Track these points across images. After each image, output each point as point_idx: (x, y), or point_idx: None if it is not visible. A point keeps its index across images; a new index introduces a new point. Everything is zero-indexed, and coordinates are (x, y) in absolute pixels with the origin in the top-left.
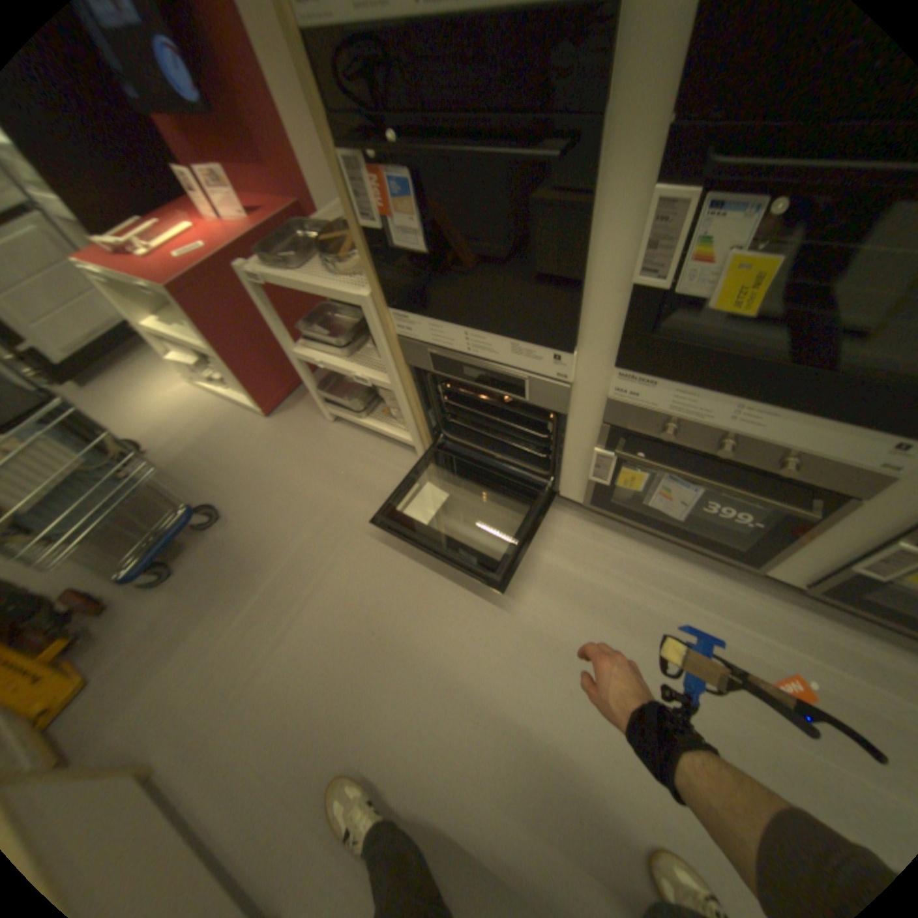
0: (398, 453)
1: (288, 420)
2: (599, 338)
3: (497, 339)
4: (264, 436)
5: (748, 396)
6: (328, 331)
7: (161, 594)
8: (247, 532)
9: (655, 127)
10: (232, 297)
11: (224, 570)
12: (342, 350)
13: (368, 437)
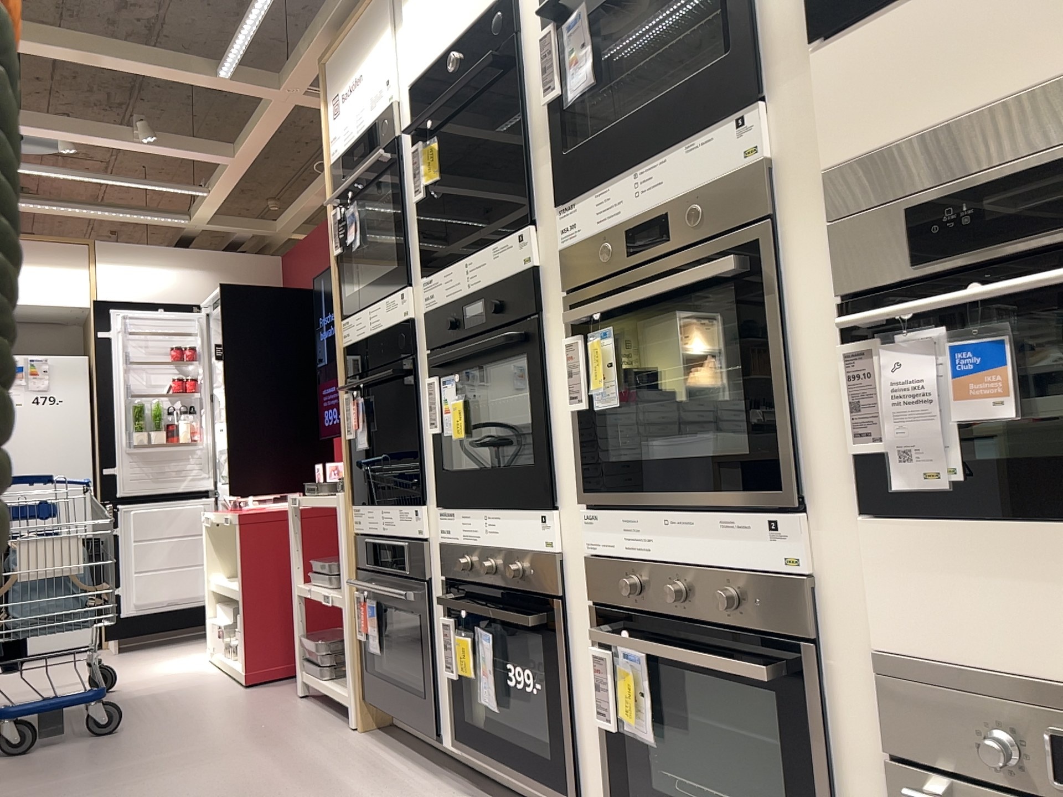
0: (334, 722)
1: (262, 690)
2: (432, 489)
3: (393, 510)
4: (226, 696)
5: (484, 507)
6: (333, 566)
7: (3, 762)
8: (126, 743)
9: (427, 358)
10: (287, 545)
11: (73, 759)
12: (331, 578)
13: (320, 709)
